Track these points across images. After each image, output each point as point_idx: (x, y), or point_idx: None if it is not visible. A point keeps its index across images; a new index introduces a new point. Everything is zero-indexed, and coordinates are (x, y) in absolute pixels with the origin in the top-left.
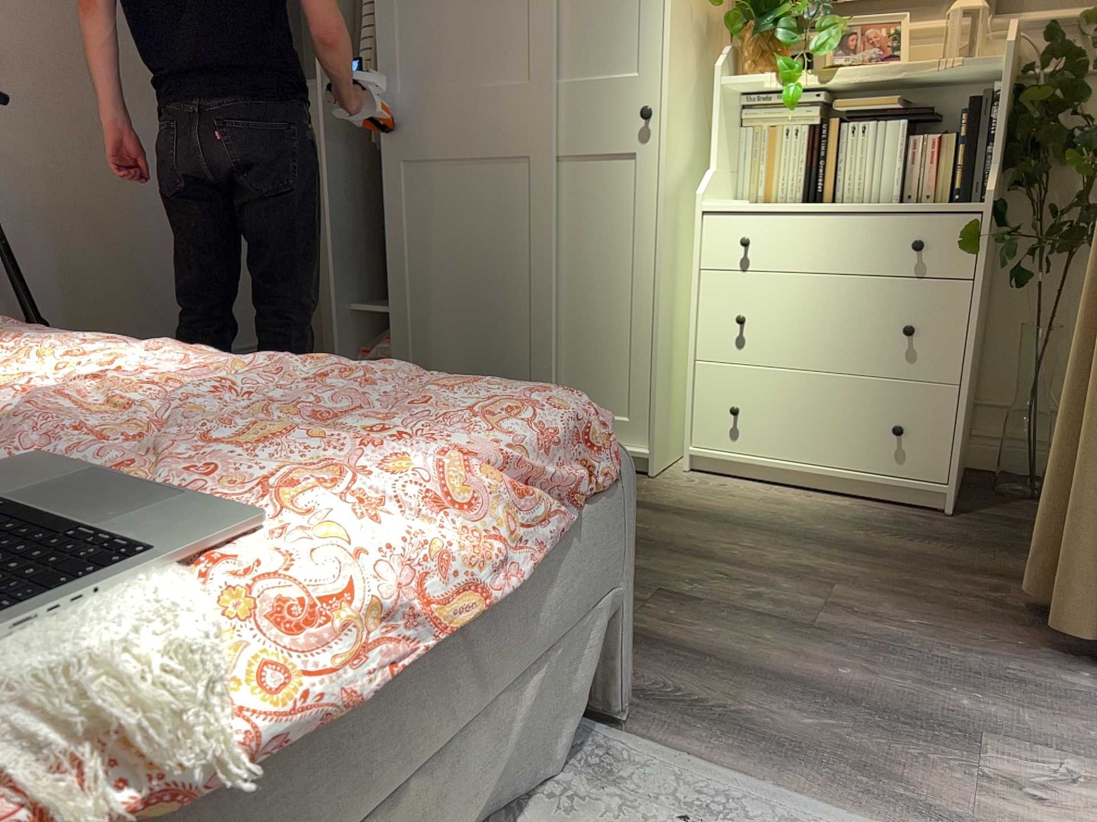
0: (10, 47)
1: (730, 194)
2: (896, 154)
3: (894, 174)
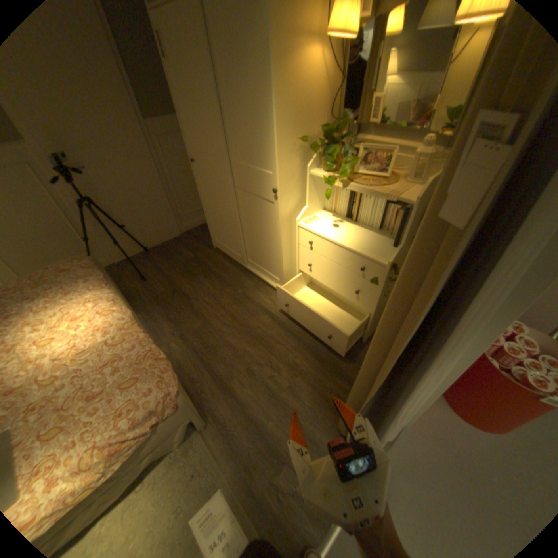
0: (84, 139)
1: (320, 208)
2: (381, 210)
3: (379, 218)
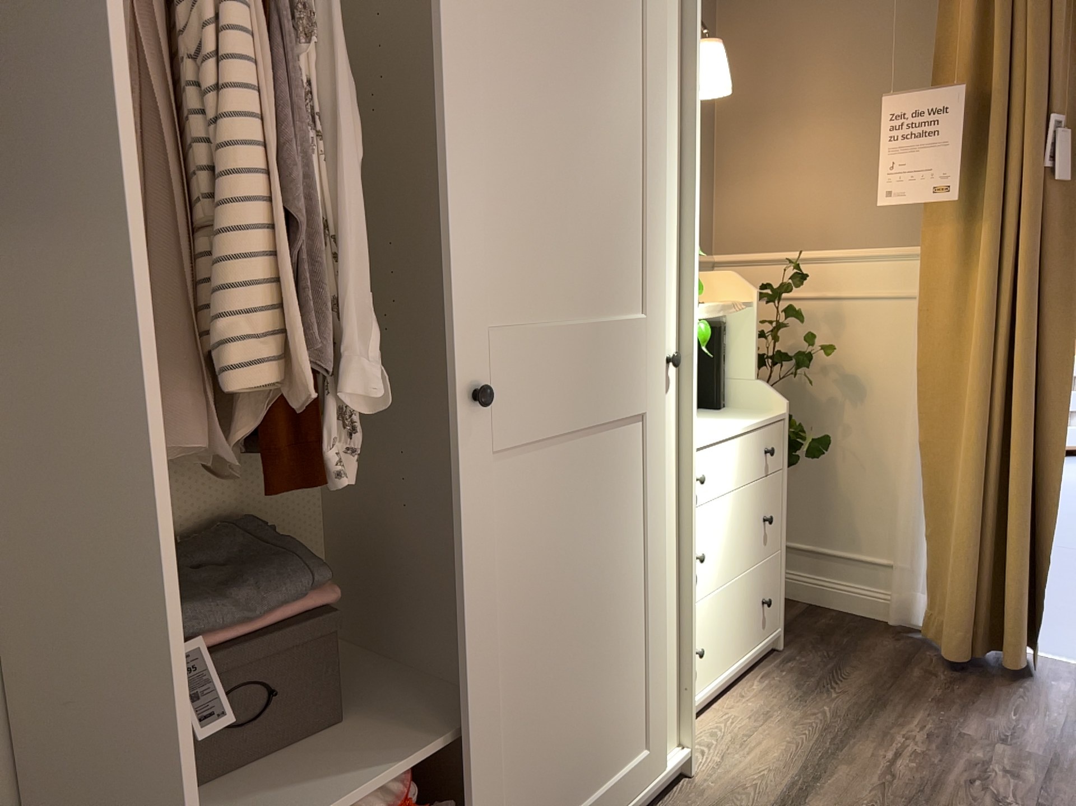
0: None
1: None
2: None
3: None
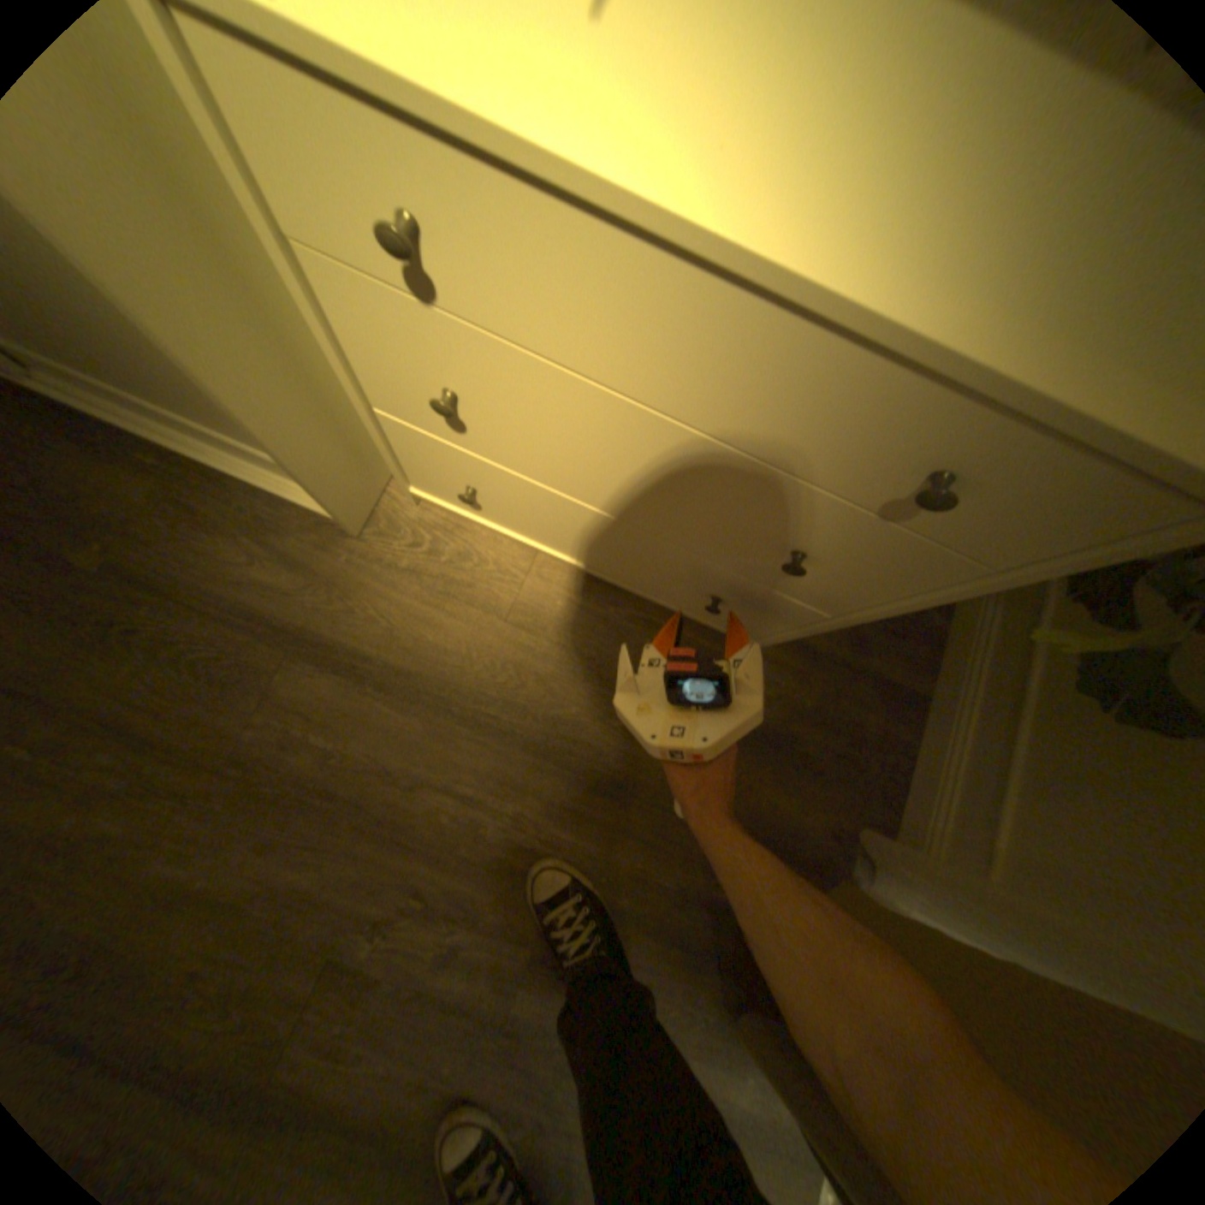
0: None
1: None
2: None
3: None
